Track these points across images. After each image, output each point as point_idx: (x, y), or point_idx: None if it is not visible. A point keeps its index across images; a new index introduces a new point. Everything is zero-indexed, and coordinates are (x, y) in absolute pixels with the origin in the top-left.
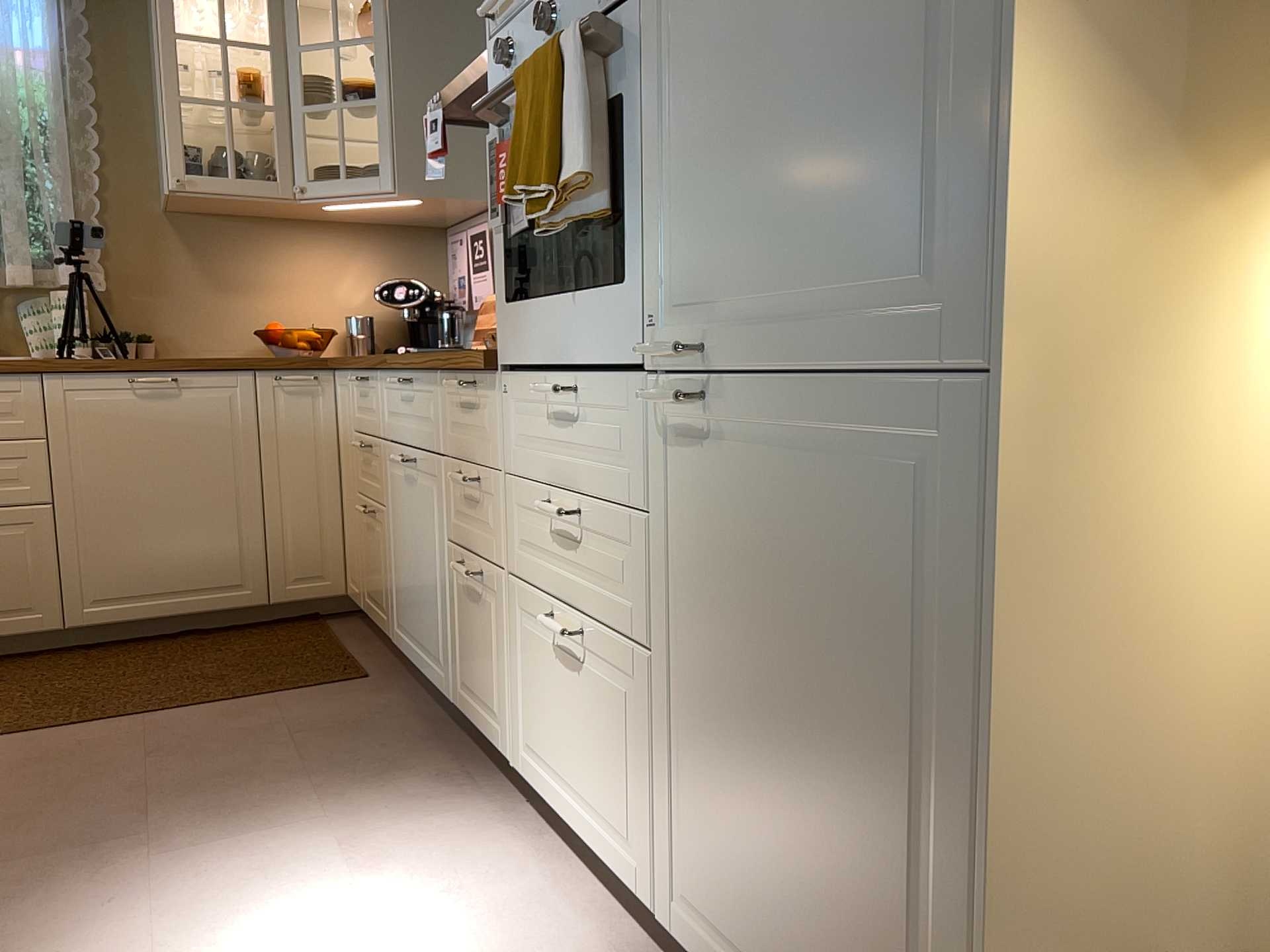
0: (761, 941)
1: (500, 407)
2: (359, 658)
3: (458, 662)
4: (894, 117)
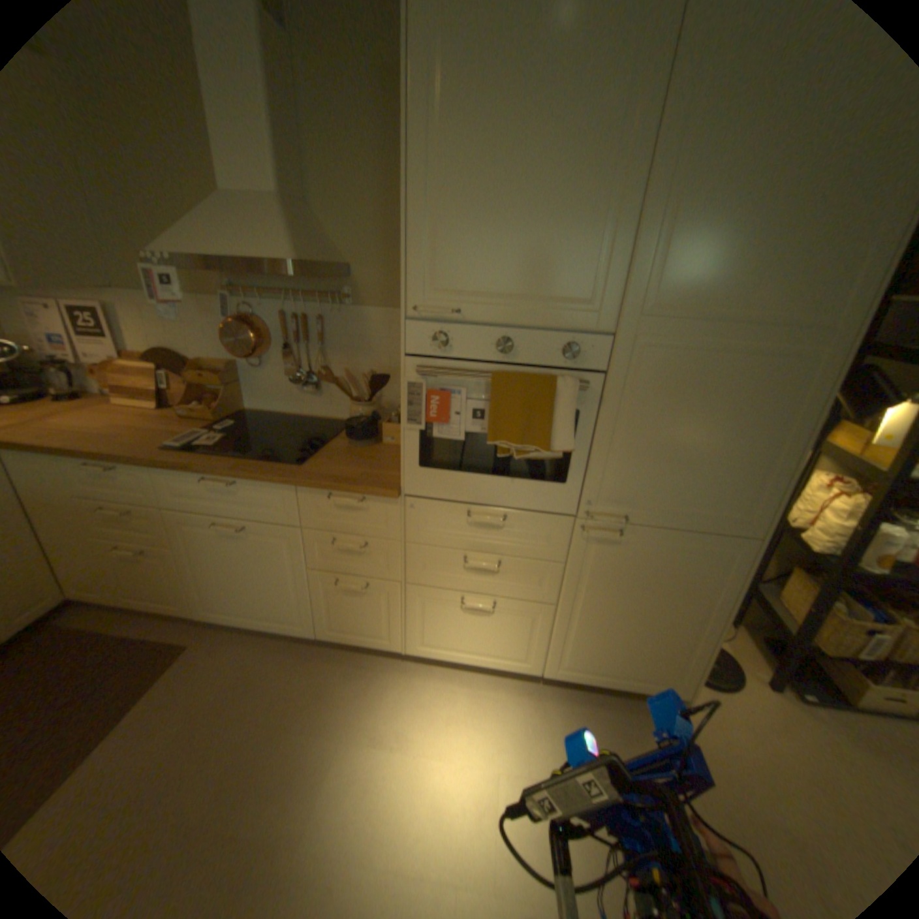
0: (607, 665)
1: (399, 512)
2: (147, 637)
3: (323, 620)
4: (739, 471)
